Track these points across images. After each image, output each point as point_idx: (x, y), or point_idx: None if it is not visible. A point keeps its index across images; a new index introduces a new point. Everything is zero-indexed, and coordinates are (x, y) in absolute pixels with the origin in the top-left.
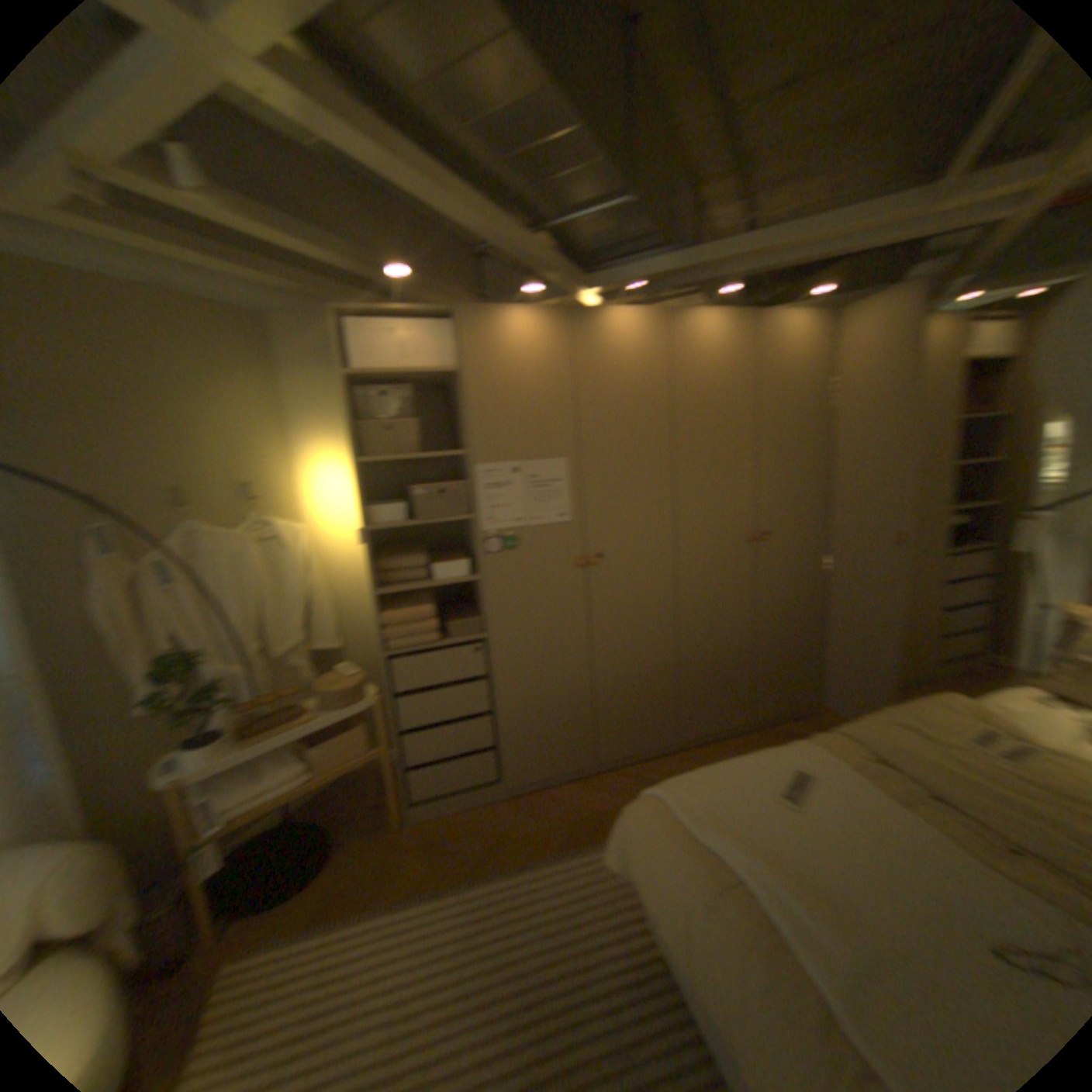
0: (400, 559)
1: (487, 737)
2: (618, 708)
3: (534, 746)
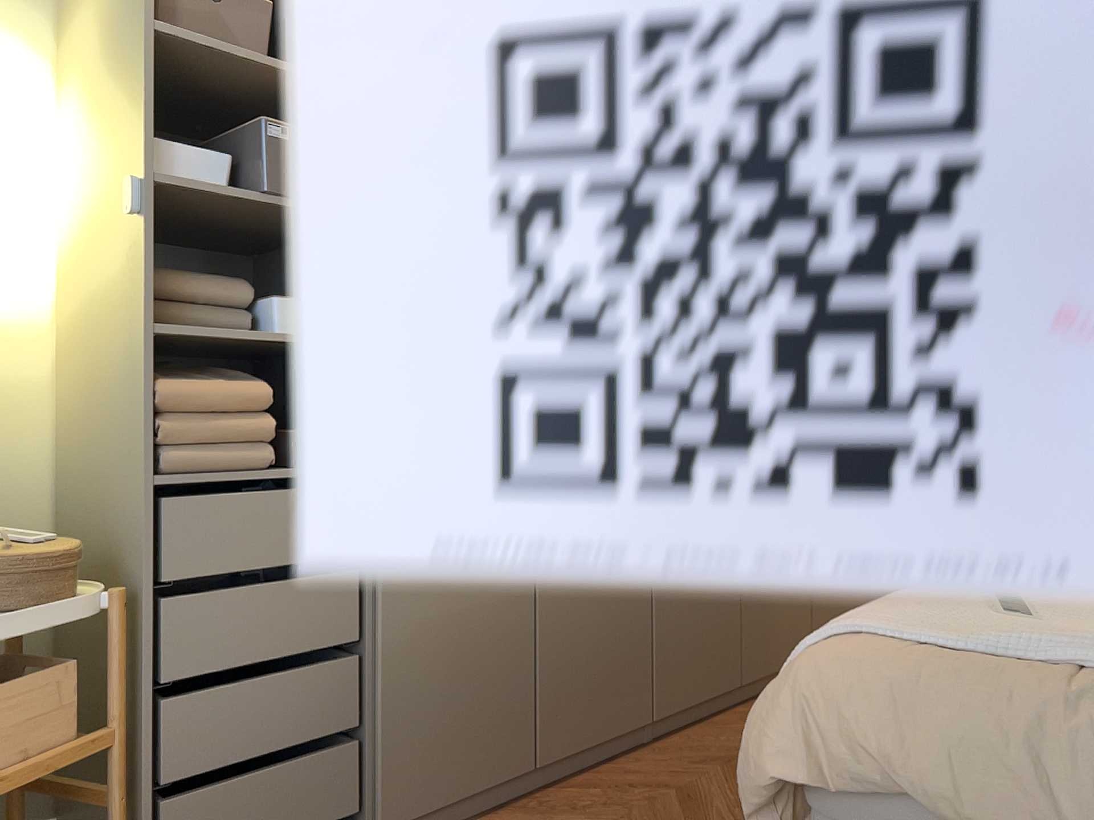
0: (186, 278)
1: (339, 706)
2: (567, 646)
3: (430, 726)
